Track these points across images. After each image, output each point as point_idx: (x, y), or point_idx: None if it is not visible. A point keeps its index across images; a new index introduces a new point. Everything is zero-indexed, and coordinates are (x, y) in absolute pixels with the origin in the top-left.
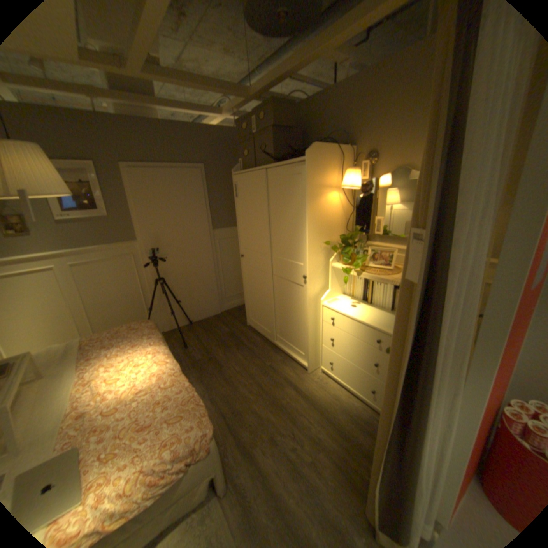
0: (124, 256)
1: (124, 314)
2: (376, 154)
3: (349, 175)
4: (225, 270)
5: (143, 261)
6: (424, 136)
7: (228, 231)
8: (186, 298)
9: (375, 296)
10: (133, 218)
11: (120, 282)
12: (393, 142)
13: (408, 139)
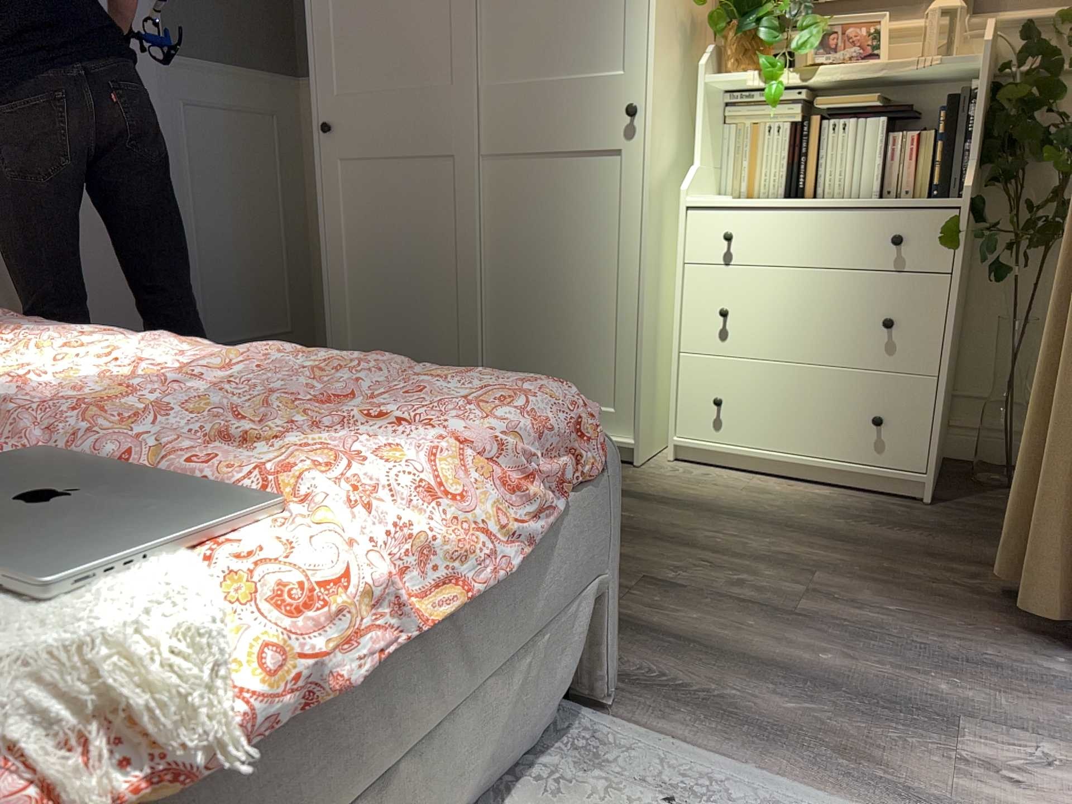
0: None
1: None
2: None
3: None
4: (209, 229)
5: None
6: None
7: (222, 77)
8: None
9: (826, 170)
10: None
11: None
12: None
13: None
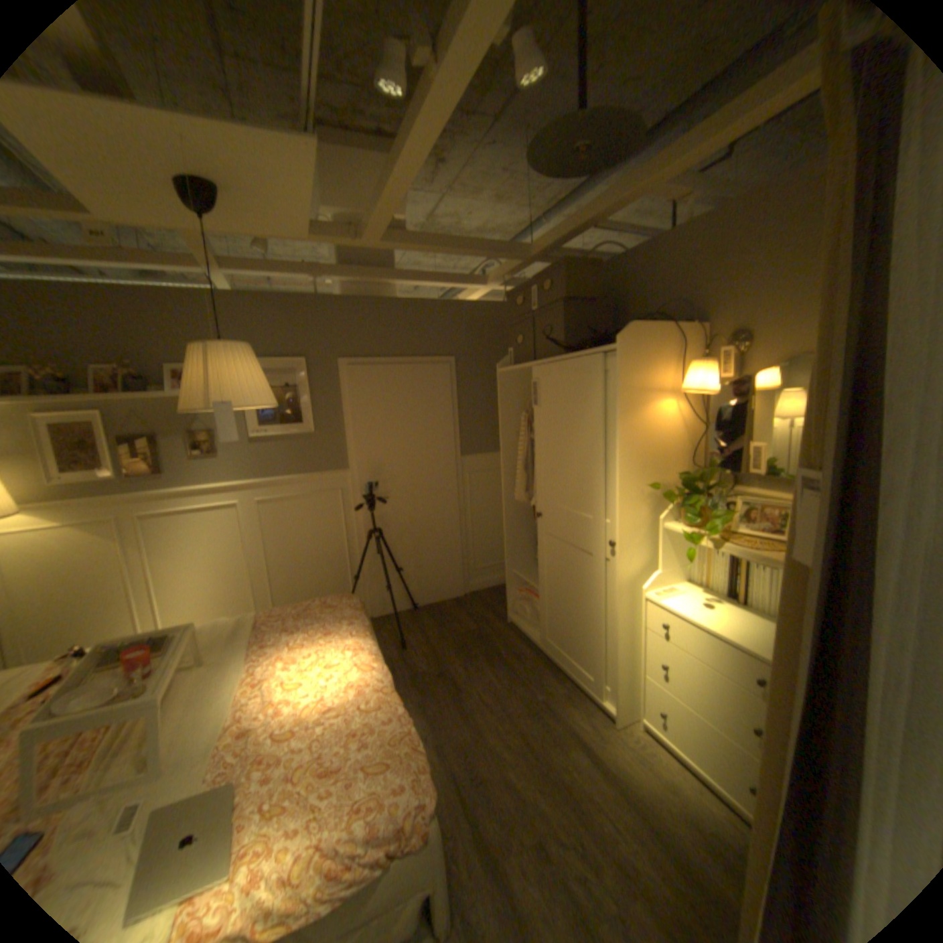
0: (330, 492)
1: (319, 583)
2: (747, 336)
3: (697, 371)
4: (476, 523)
5: (354, 502)
6: None
7: (485, 460)
8: (411, 566)
9: (754, 592)
10: (348, 437)
11: (320, 532)
12: (780, 315)
13: (809, 309)
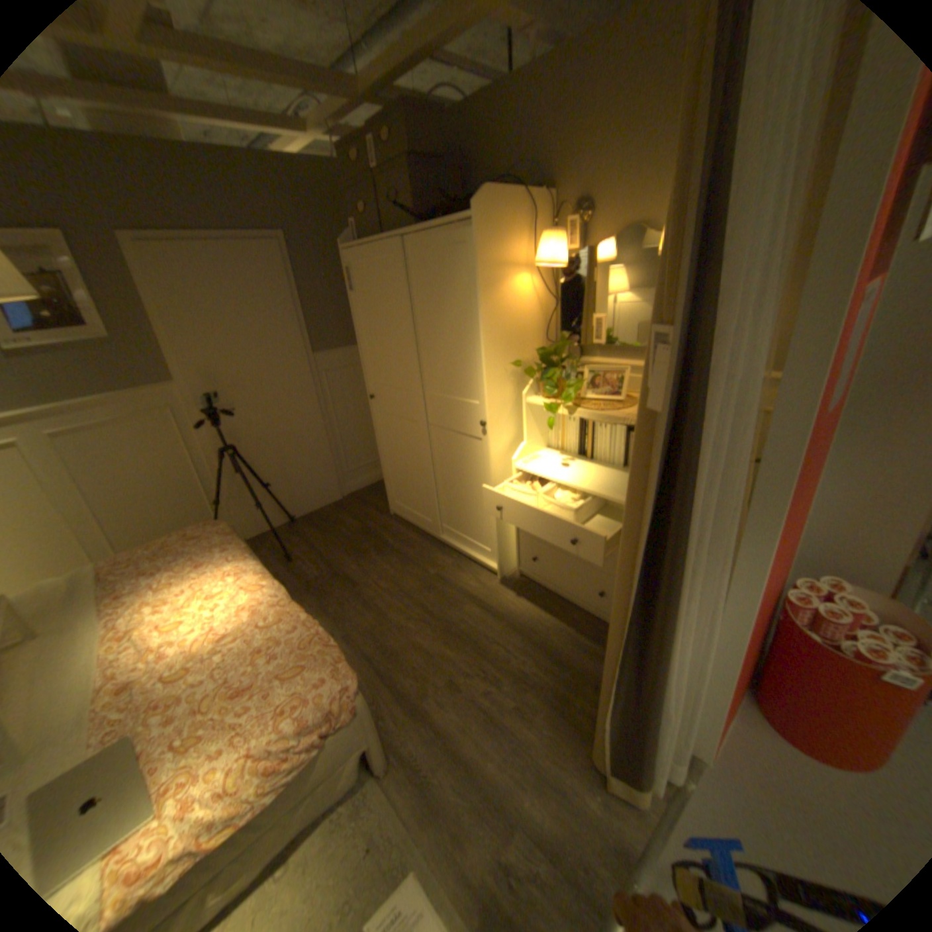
0: (154, 411)
1: (170, 516)
2: (589, 205)
3: (547, 243)
4: (343, 424)
5: (192, 419)
6: (667, 169)
7: (341, 355)
8: (279, 479)
9: (598, 447)
10: (161, 340)
11: (154, 460)
12: (617, 181)
13: (641, 176)
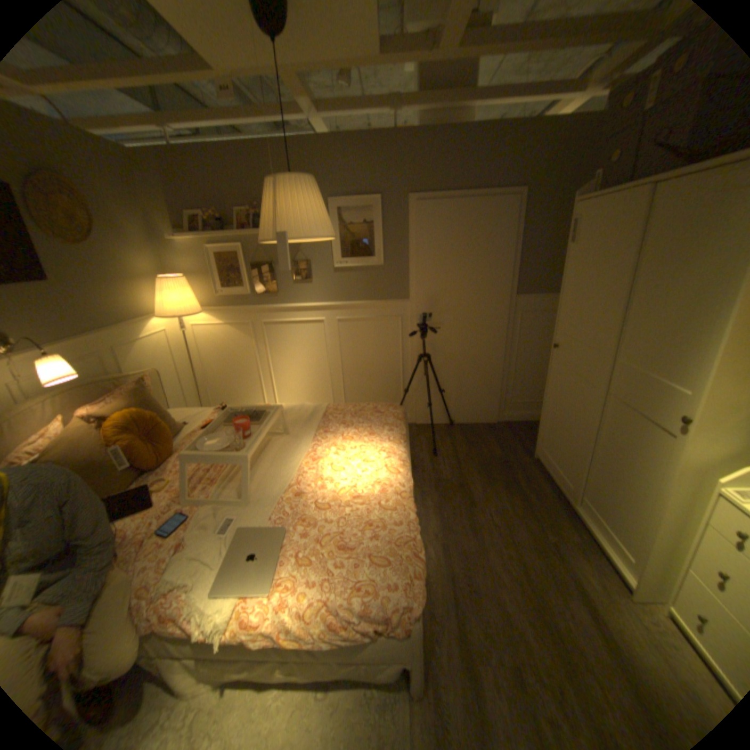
0: (392, 317)
1: (378, 389)
2: None
3: None
4: (522, 361)
5: (411, 328)
6: None
7: (543, 300)
8: (453, 389)
9: None
10: (410, 270)
11: (382, 350)
12: None
13: None
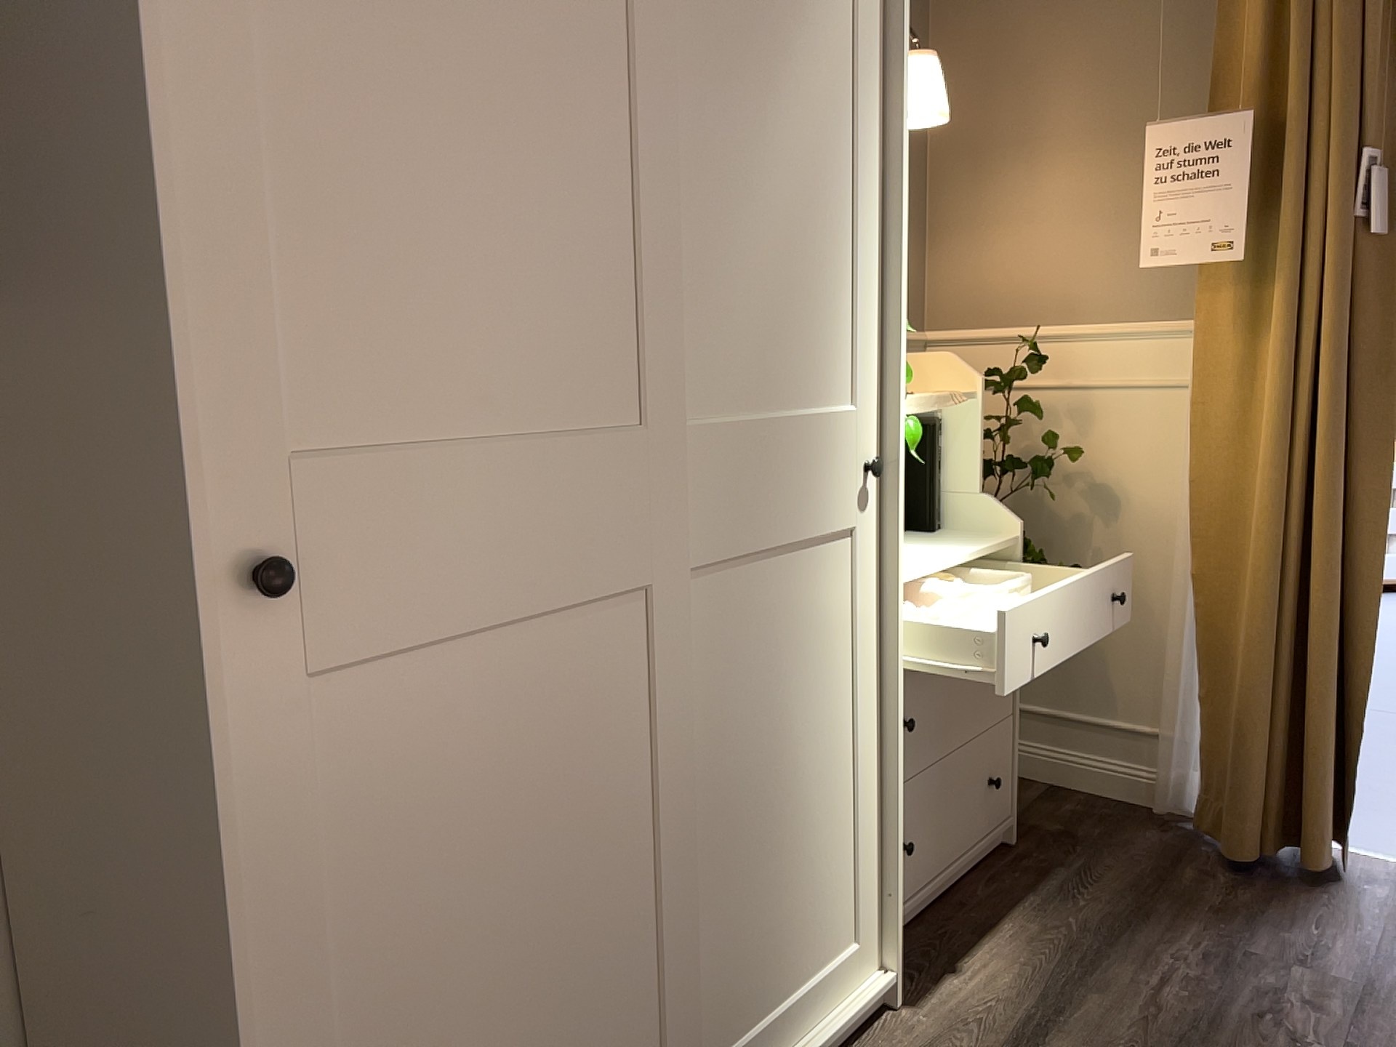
0: None
1: None
2: None
3: None
4: None
5: None
6: None
7: None
8: None
9: None
10: None
11: None
12: None
13: None
